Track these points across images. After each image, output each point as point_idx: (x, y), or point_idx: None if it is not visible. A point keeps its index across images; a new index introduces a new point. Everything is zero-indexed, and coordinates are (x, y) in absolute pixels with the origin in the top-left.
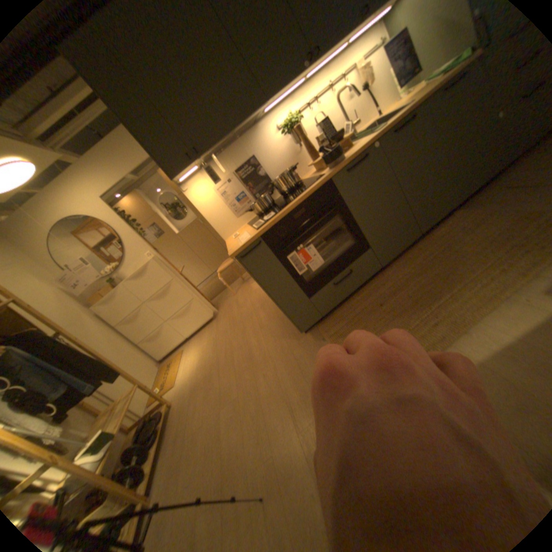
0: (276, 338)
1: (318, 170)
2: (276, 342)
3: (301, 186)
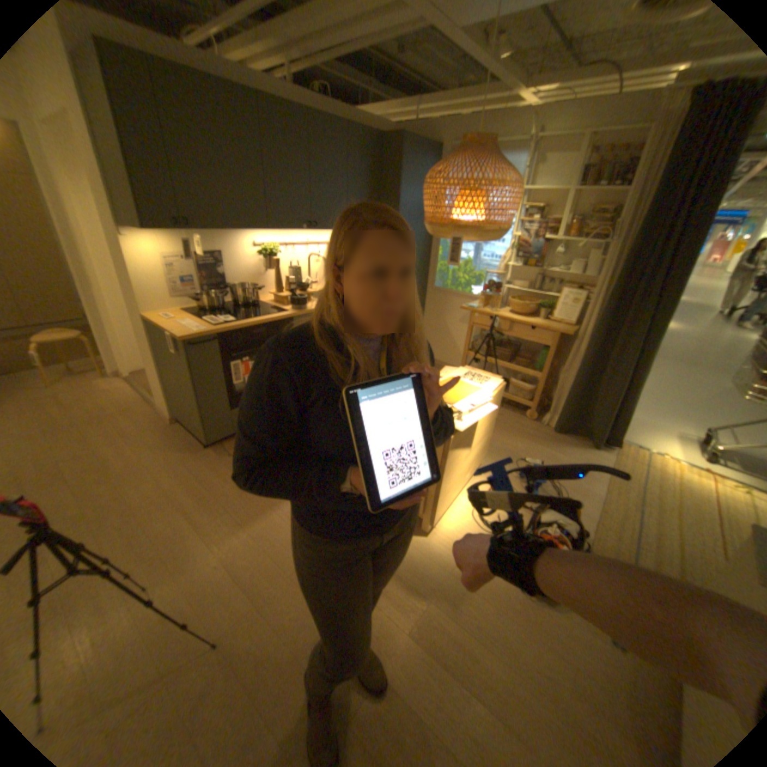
0: (155, 453)
1: (278, 304)
2: (156, 457)
3: (261, 310)
